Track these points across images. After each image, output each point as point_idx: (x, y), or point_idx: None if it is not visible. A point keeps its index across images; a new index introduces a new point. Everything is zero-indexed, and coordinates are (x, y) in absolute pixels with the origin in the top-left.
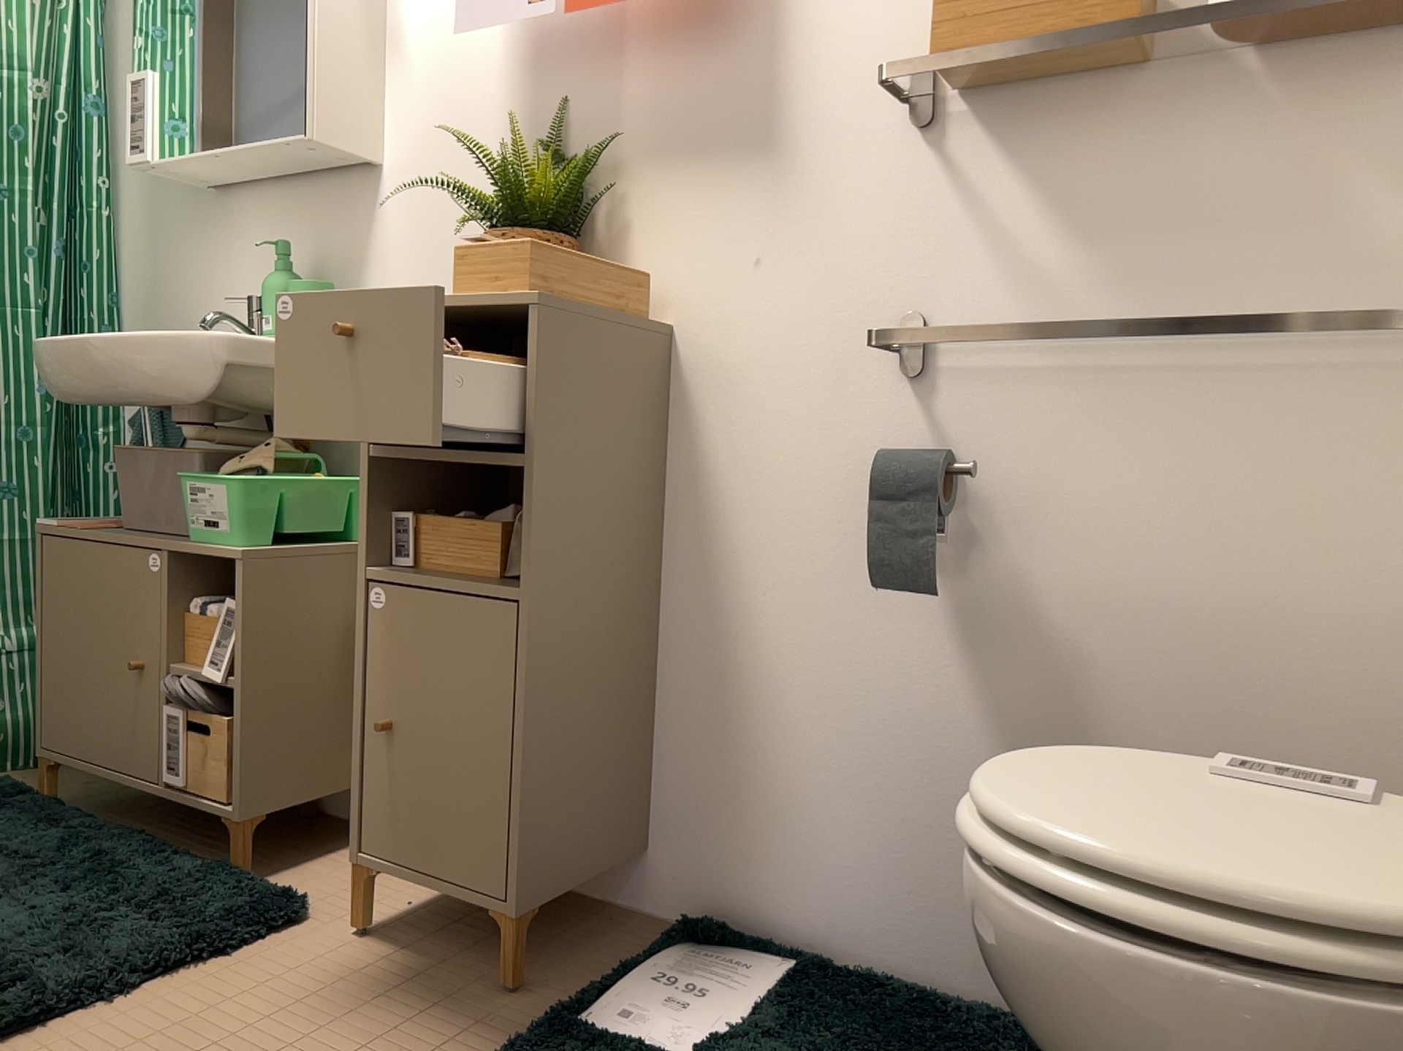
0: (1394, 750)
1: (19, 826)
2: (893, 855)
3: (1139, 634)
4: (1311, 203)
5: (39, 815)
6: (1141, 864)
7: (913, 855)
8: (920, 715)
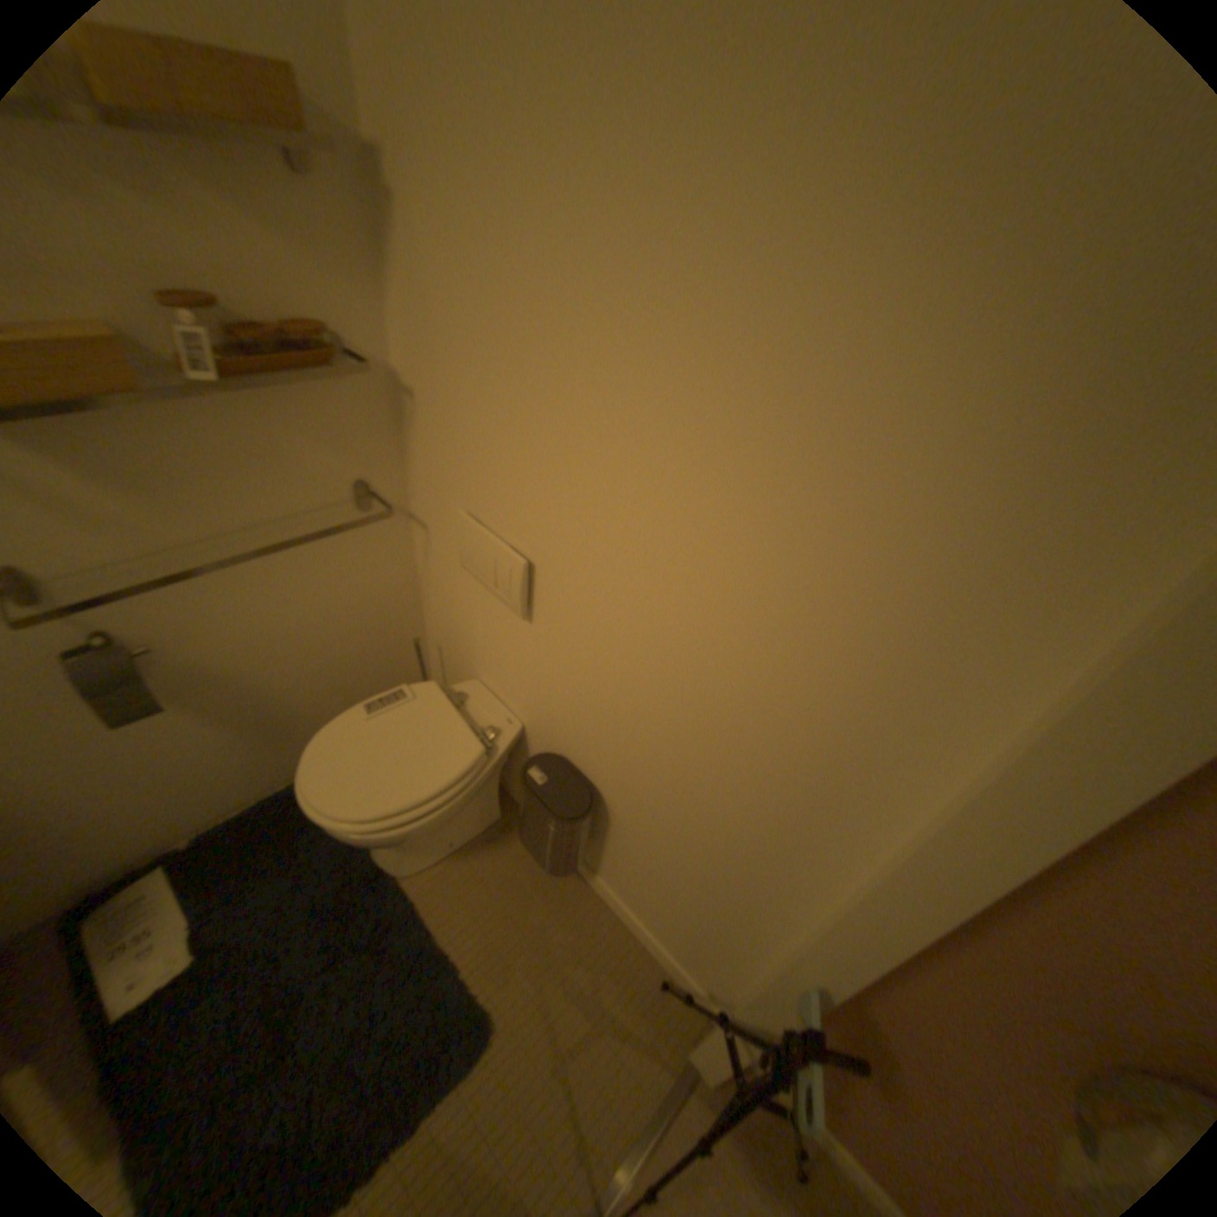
0: (368, 636)
1: None
2: (174, 796)
3: (260, 653)
4: (267, 452)
5: None
6: (405, 800)
7: (185, 789)
8: (155, 744)
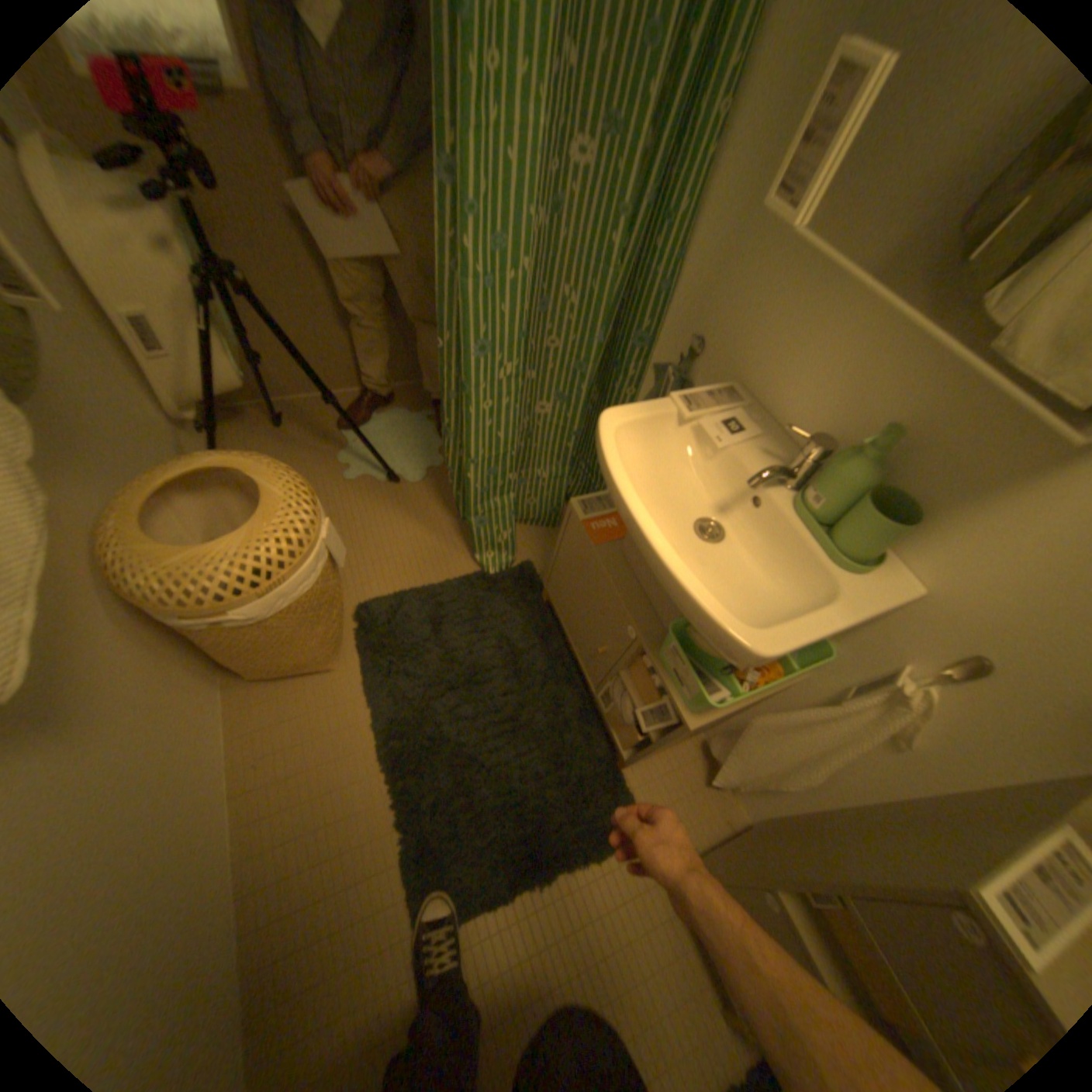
0: None
1: (529, 640)
2: None
3: None
4: None
5: (539, 630)
6: None
7: None
8: None
